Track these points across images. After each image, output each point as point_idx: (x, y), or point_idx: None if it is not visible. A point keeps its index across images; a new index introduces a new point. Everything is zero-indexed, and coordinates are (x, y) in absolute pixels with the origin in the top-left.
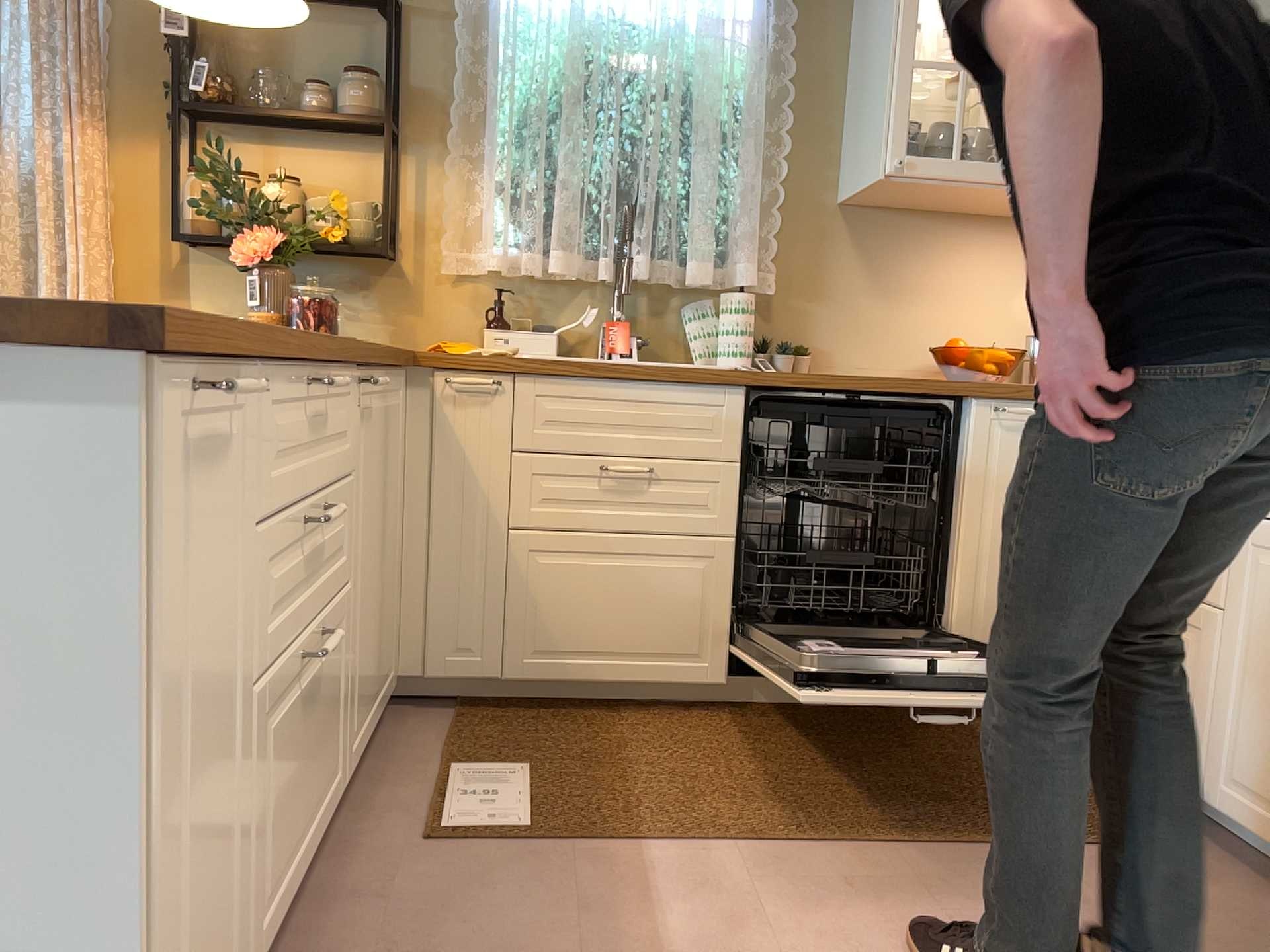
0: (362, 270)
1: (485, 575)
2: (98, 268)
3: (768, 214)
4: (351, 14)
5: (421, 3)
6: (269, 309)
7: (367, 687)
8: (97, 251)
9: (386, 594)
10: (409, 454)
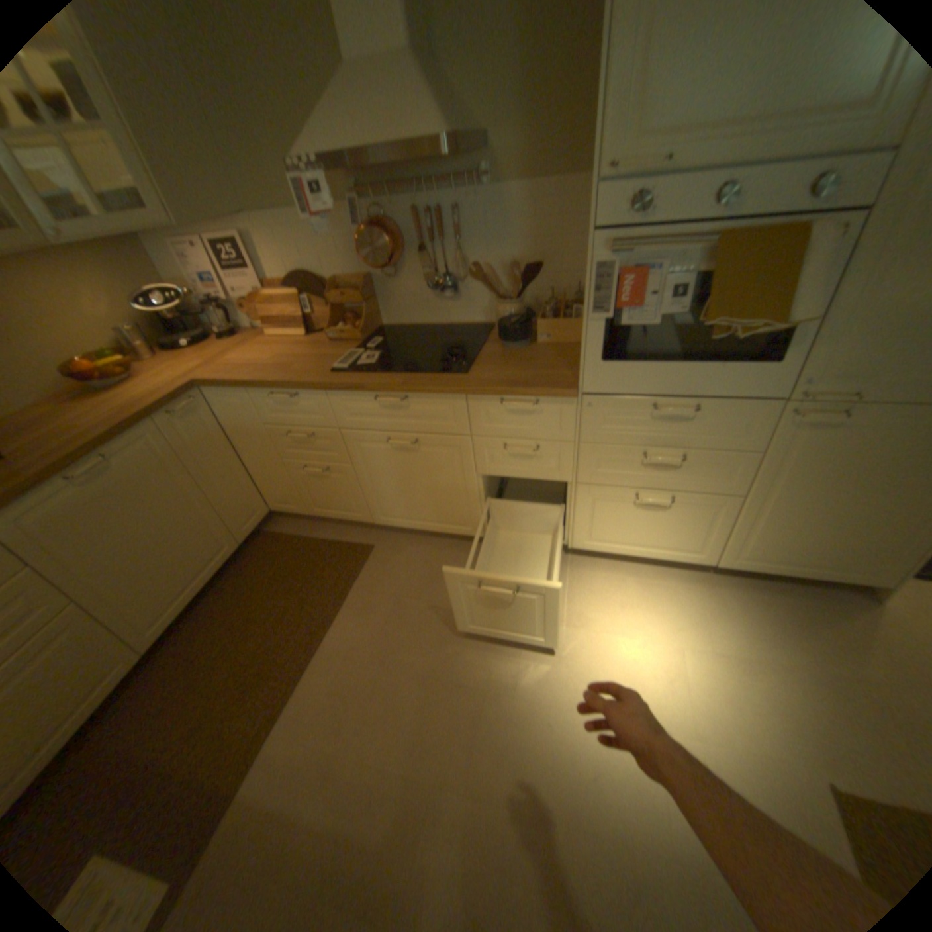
0: None
1: None
2: None
3: None
4: None
5: None
6: None
7: None
8: None
9: None
10: None
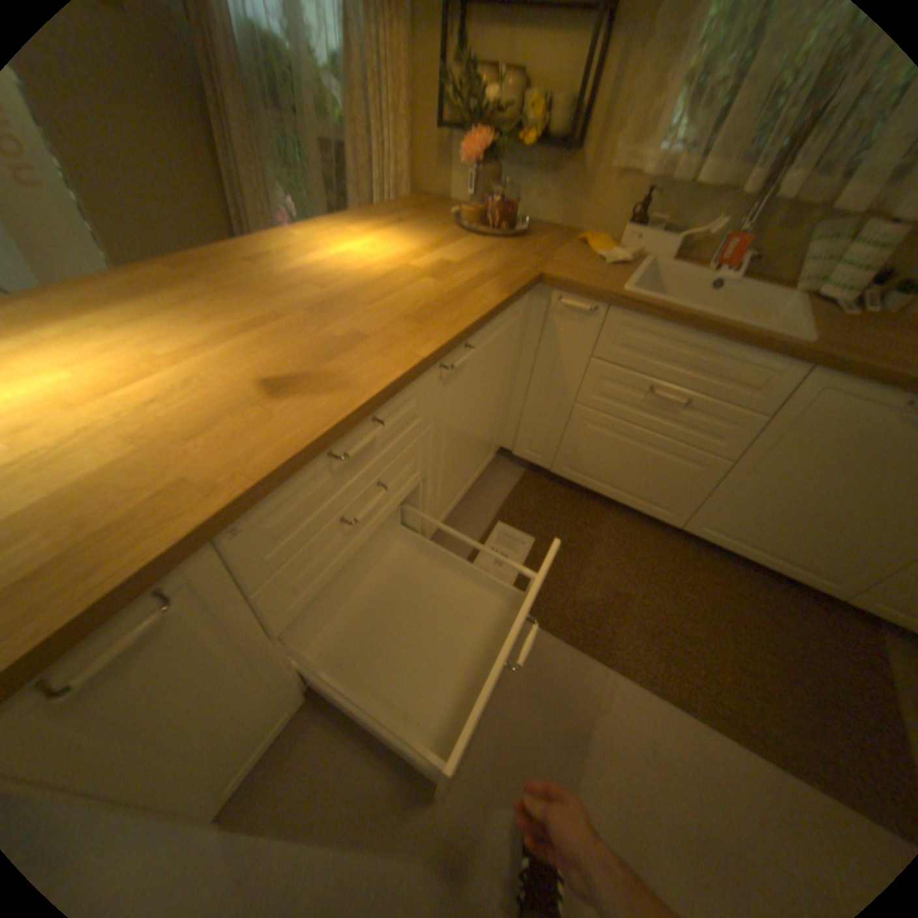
0: (555, 154)
1: (555, 420)
2: (397, 141)
3: None
4: None
5: None
6: (478, 196)
7: (457, 487)
8: (397, 127)
9: (486, 430)
10: (528, 338)
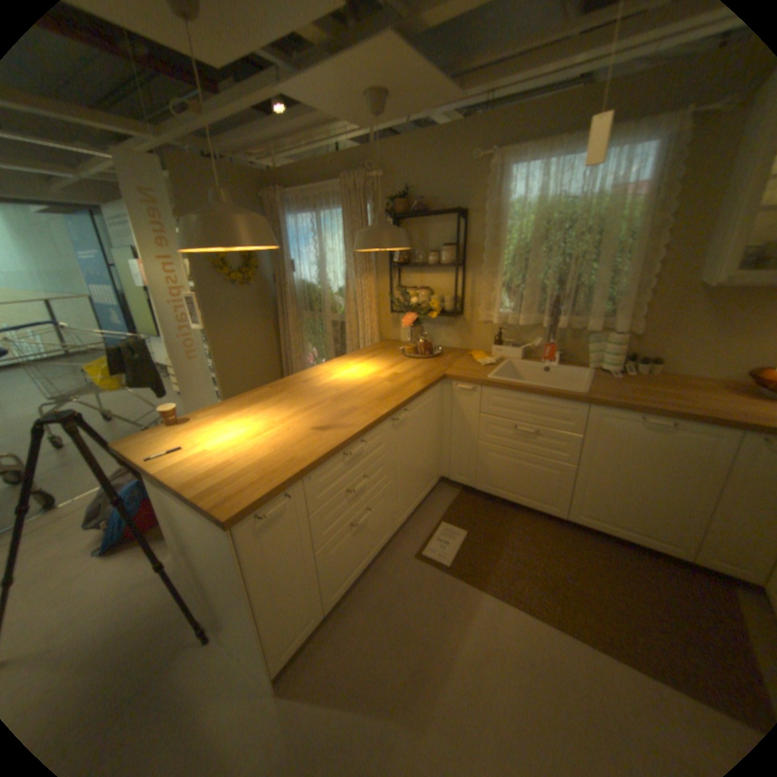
0: (450, 318)
1: (469, 453)
2: (371, 321)
3: (645, 290)
4: (446, 216)
5: (473, 206)
6: (412, 341)
7: (411, 496)
8: (370, 315)
9: (427, 461)
10: (444, 407)
